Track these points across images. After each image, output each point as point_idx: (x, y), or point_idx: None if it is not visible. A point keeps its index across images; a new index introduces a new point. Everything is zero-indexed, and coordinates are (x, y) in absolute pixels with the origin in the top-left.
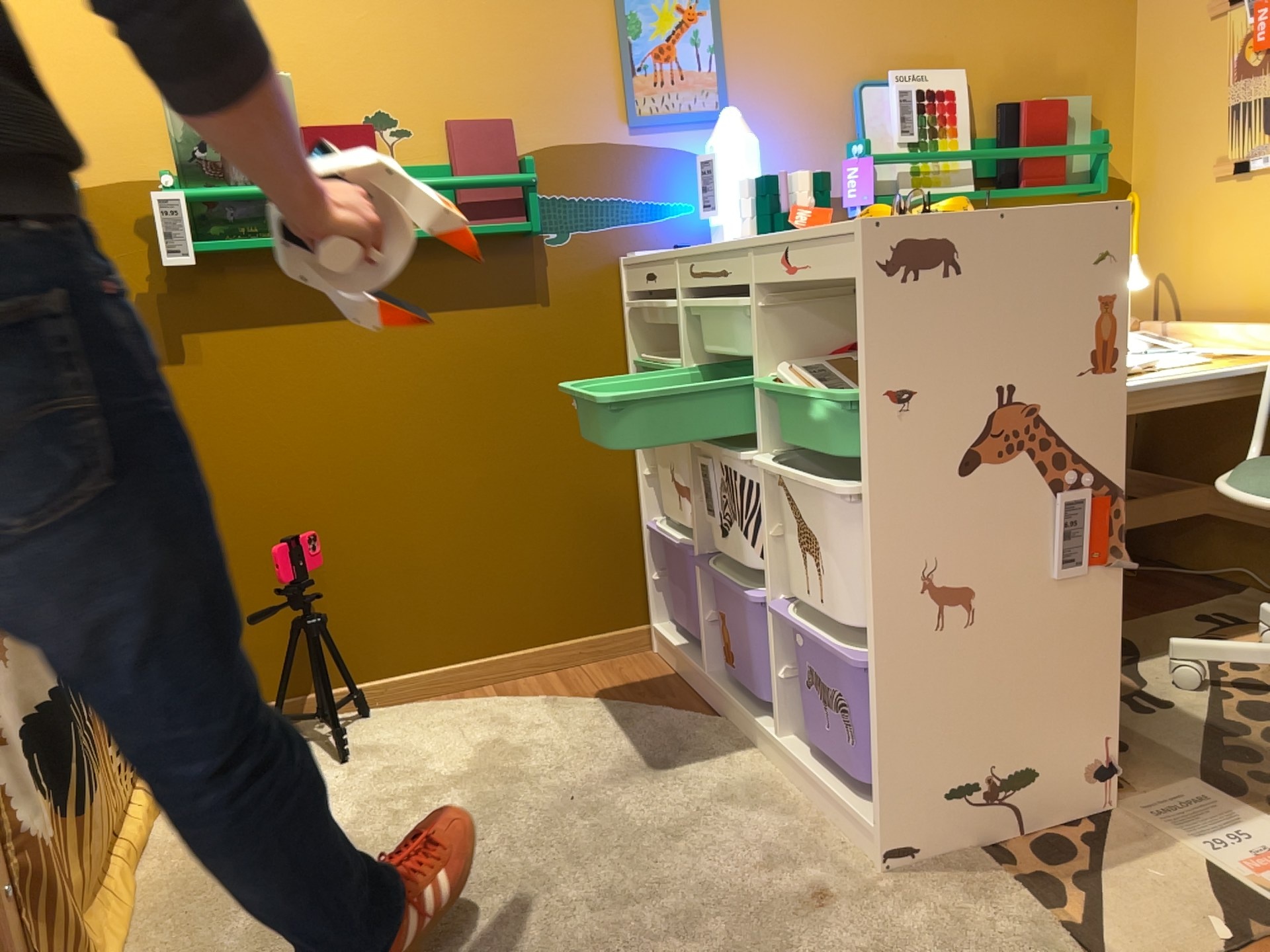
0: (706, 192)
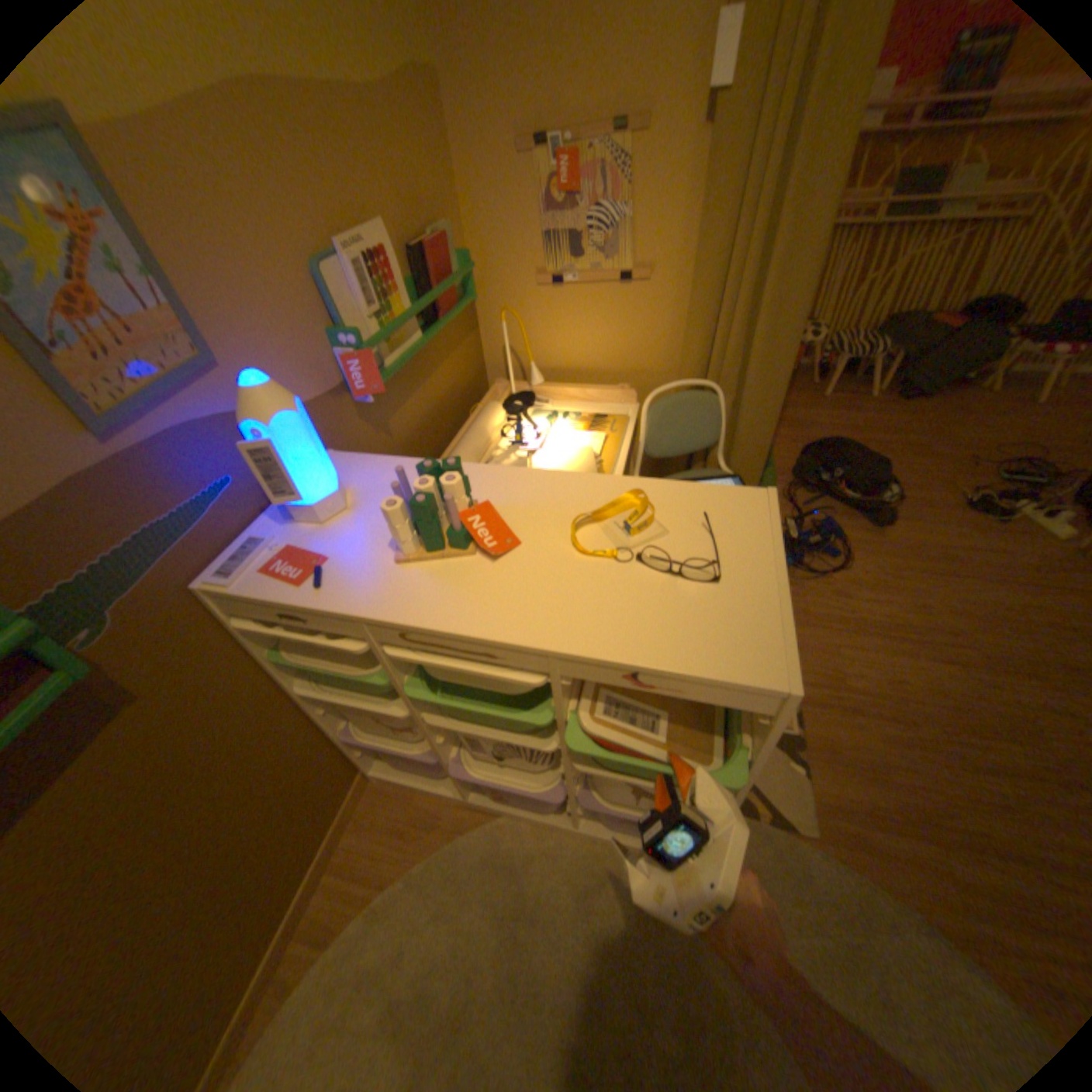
0: (273, 479)
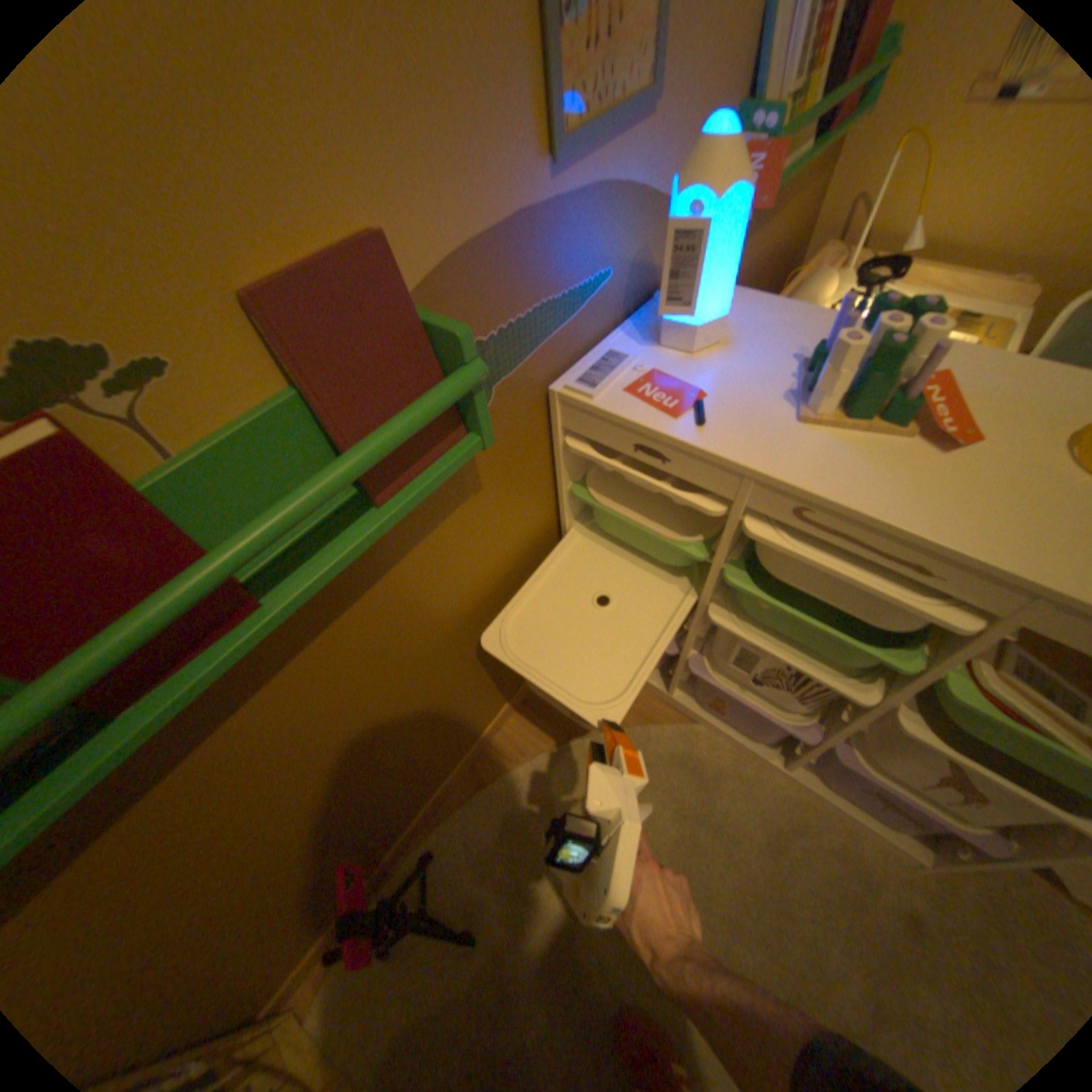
0: (678, 277)
